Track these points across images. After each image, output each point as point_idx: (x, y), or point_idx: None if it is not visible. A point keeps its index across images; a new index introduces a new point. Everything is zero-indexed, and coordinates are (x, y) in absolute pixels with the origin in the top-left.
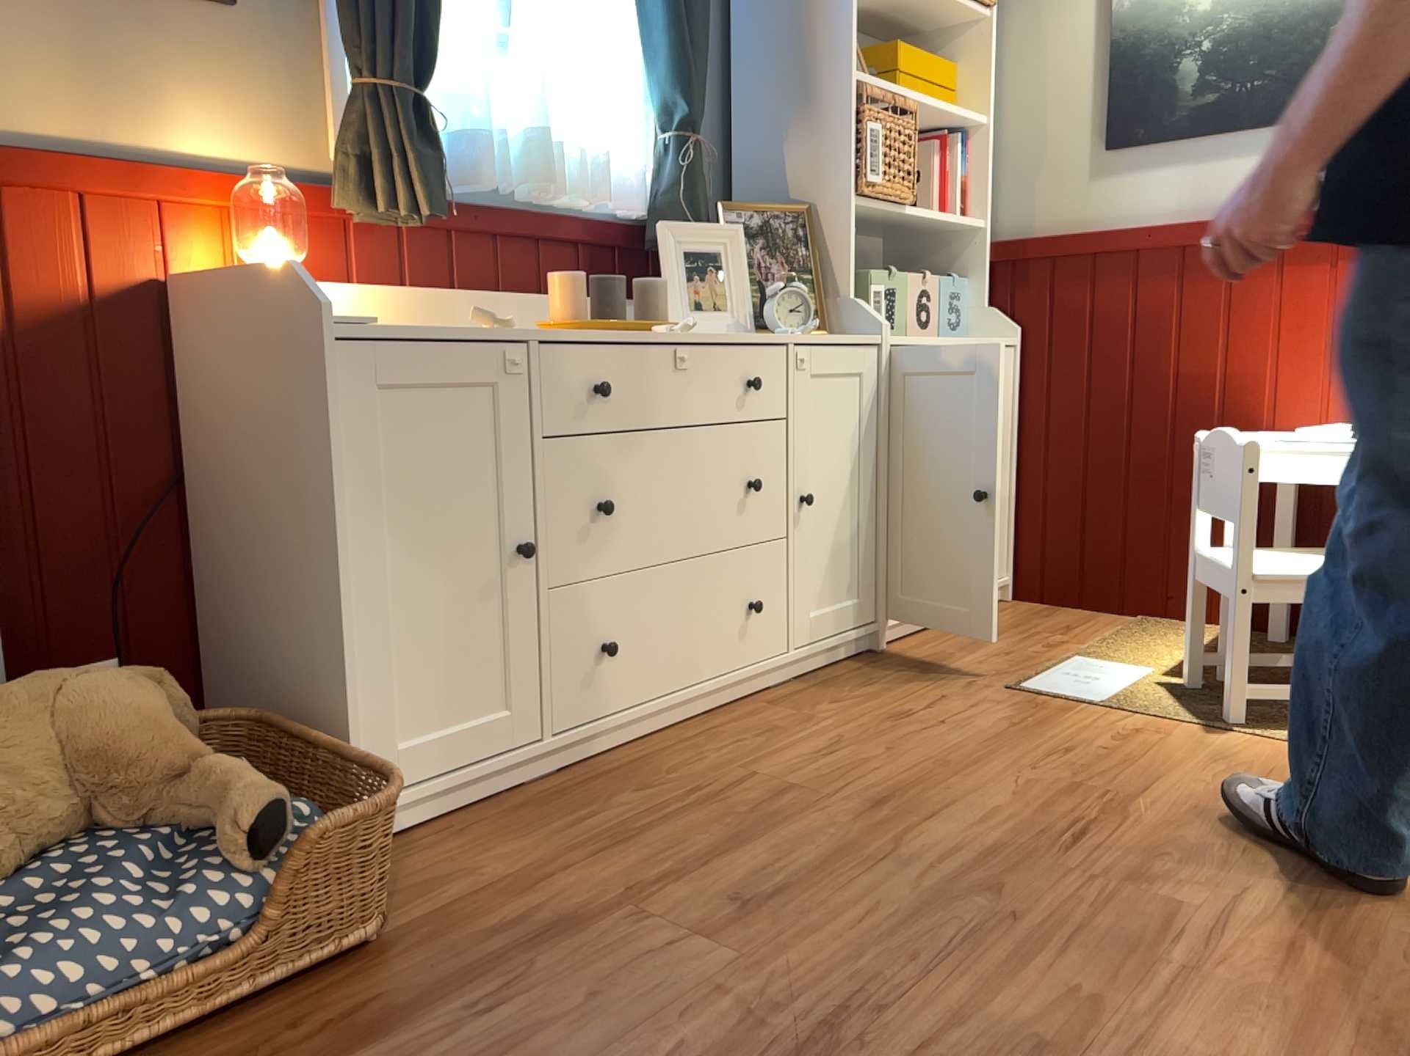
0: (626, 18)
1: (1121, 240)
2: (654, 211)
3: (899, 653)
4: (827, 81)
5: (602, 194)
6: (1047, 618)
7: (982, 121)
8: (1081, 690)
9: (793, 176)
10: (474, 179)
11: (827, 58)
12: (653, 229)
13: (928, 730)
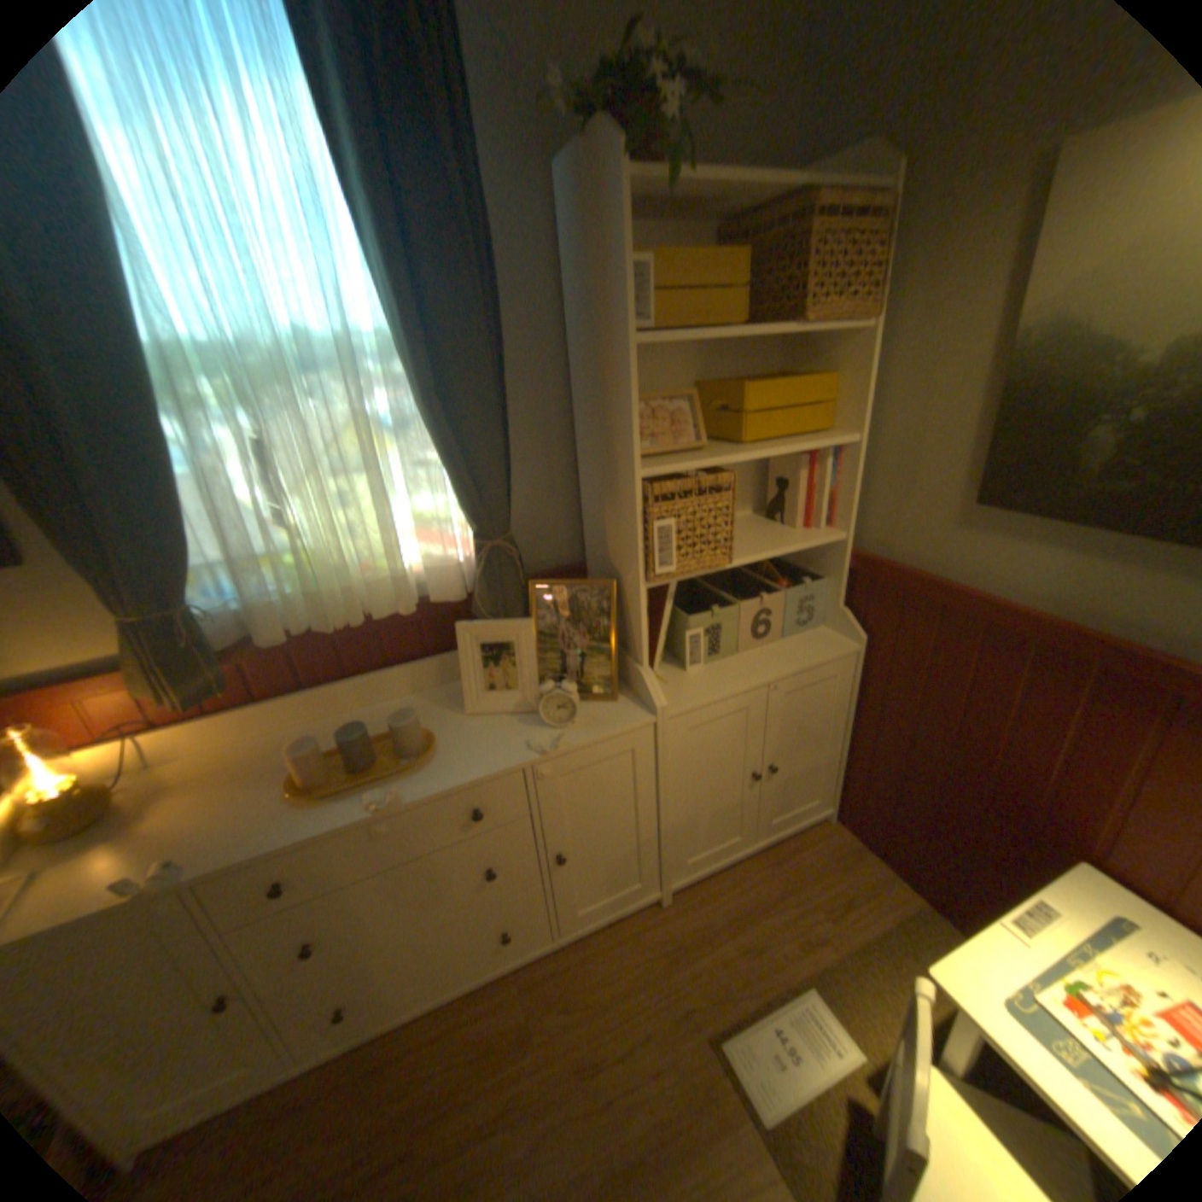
0: (420, 439)
1: (976, 604)
2: (474, 591)
3: (677, 915)
4: (622, 472)
5: (400, 608)
6: (843, 874)
7: (852, 438)
8: (767, 1086)
9: (609, 542)
10: (259, 639)
11: (620, 450)
12: (474, 604)
13: (587, 1118)
